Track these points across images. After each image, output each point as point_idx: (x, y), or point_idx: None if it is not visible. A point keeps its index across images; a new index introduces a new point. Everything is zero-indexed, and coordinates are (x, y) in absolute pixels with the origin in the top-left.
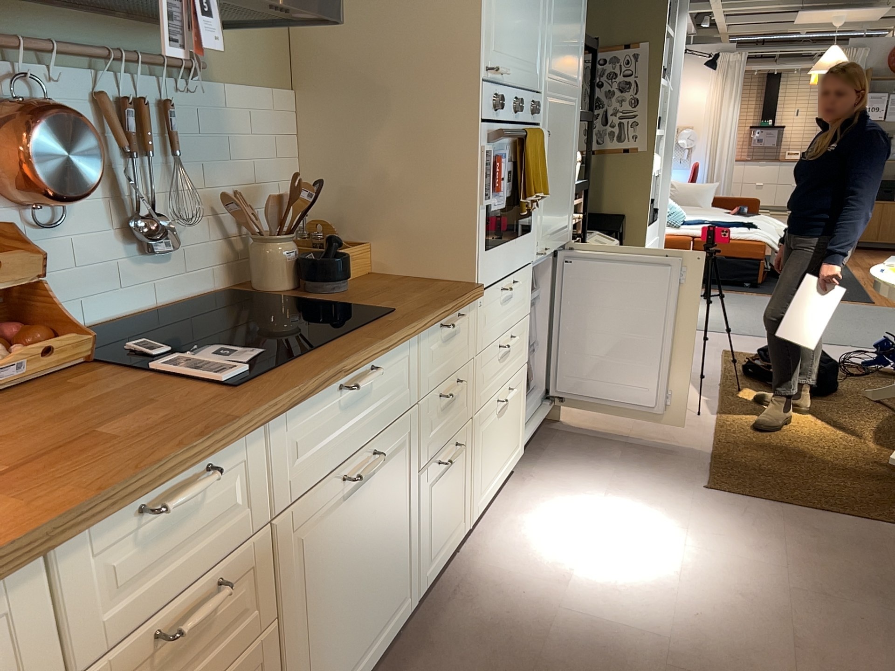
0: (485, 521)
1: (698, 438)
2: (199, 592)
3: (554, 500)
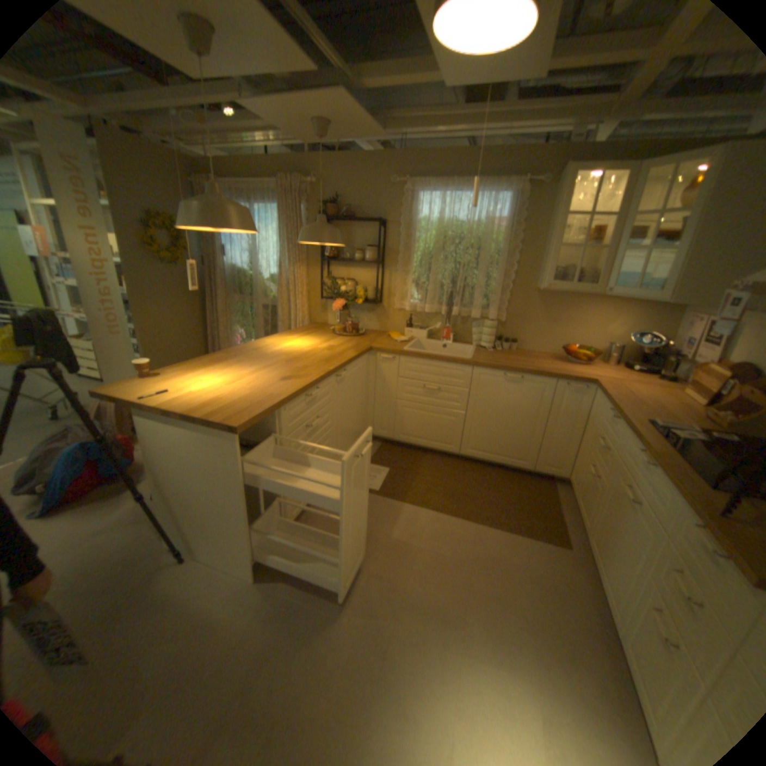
0: None
1: None
2: (609, 446)
3: None
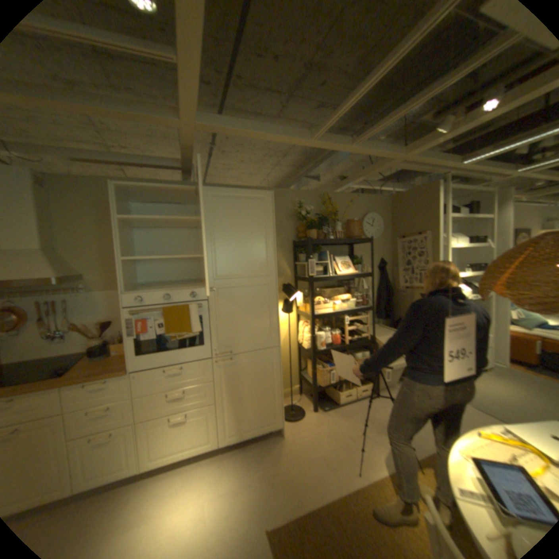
0: (168, 475)
1: (329, 494)
2: None
3: (203, 483)
